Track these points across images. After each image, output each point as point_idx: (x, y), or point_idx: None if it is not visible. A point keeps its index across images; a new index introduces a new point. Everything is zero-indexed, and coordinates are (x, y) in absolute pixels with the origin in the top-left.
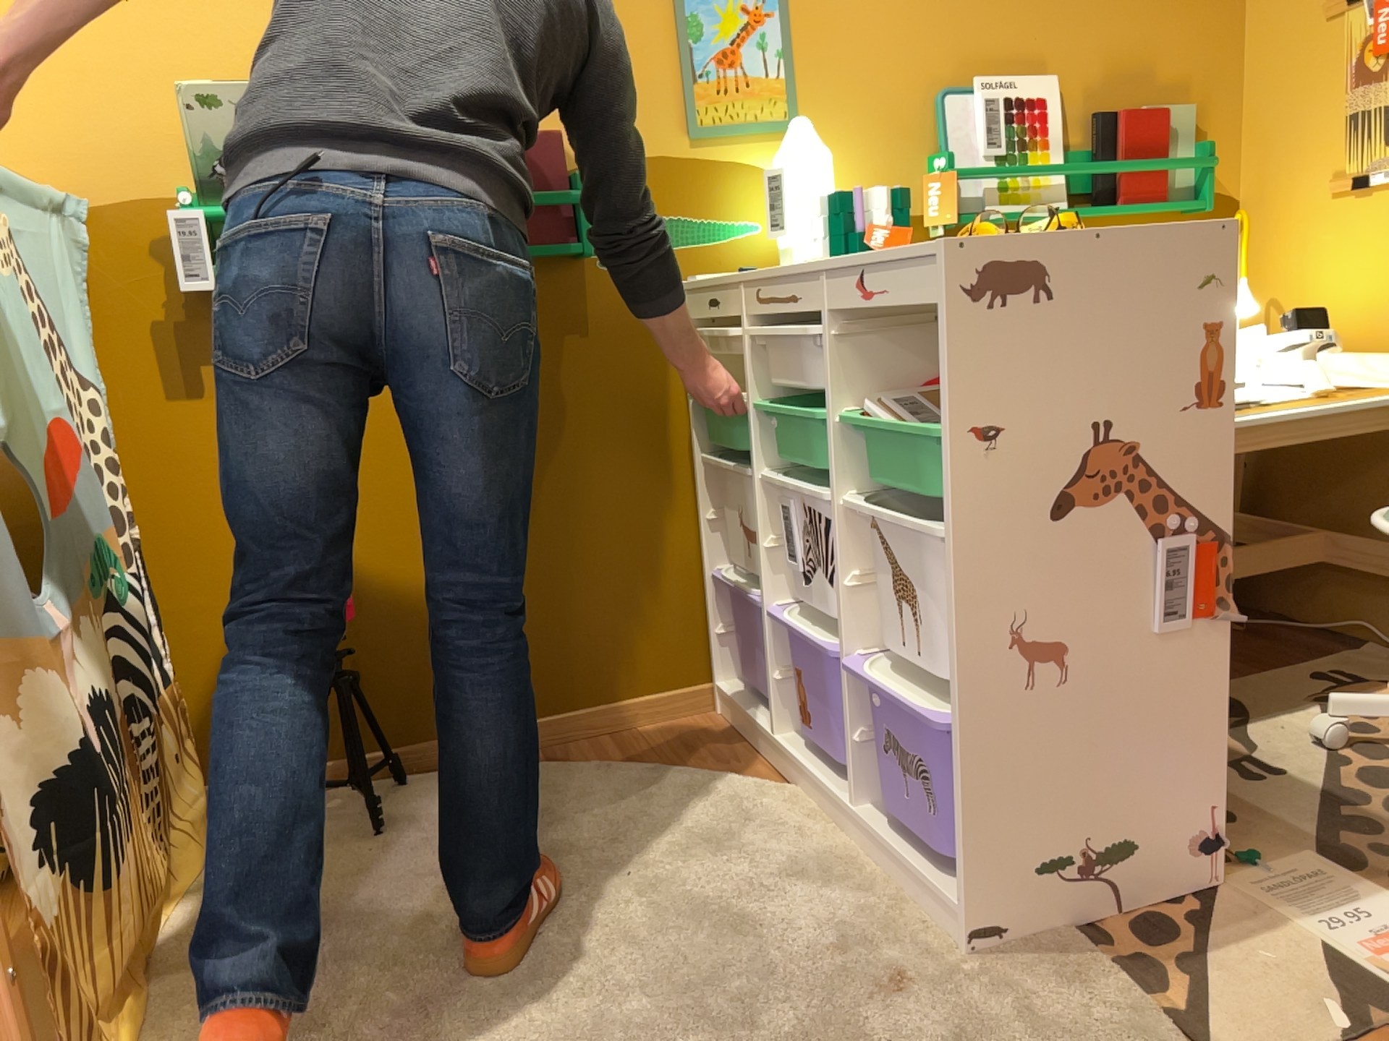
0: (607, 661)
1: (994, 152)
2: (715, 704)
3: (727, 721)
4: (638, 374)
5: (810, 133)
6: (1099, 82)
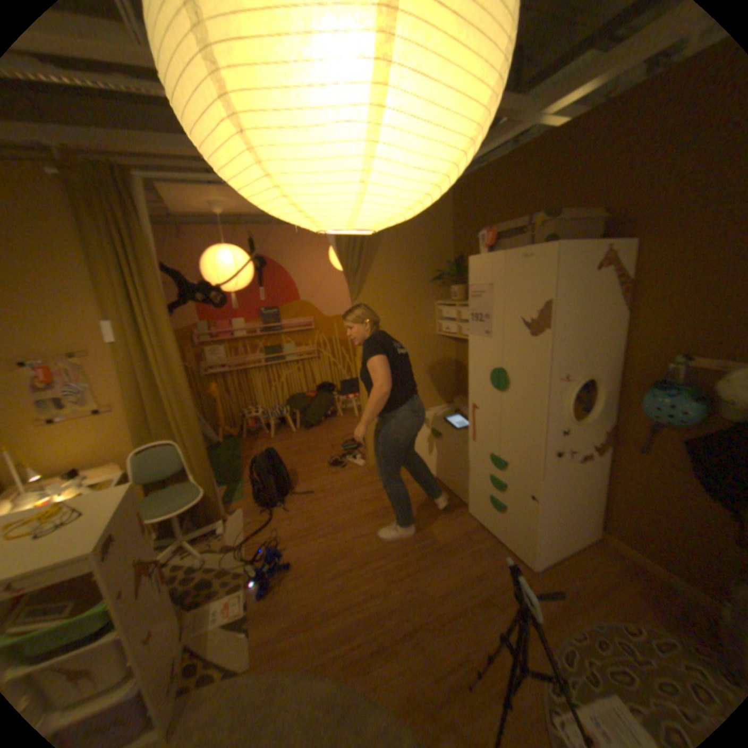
0: None
1: None
2: None
3: None
4: None
5: None
6: None
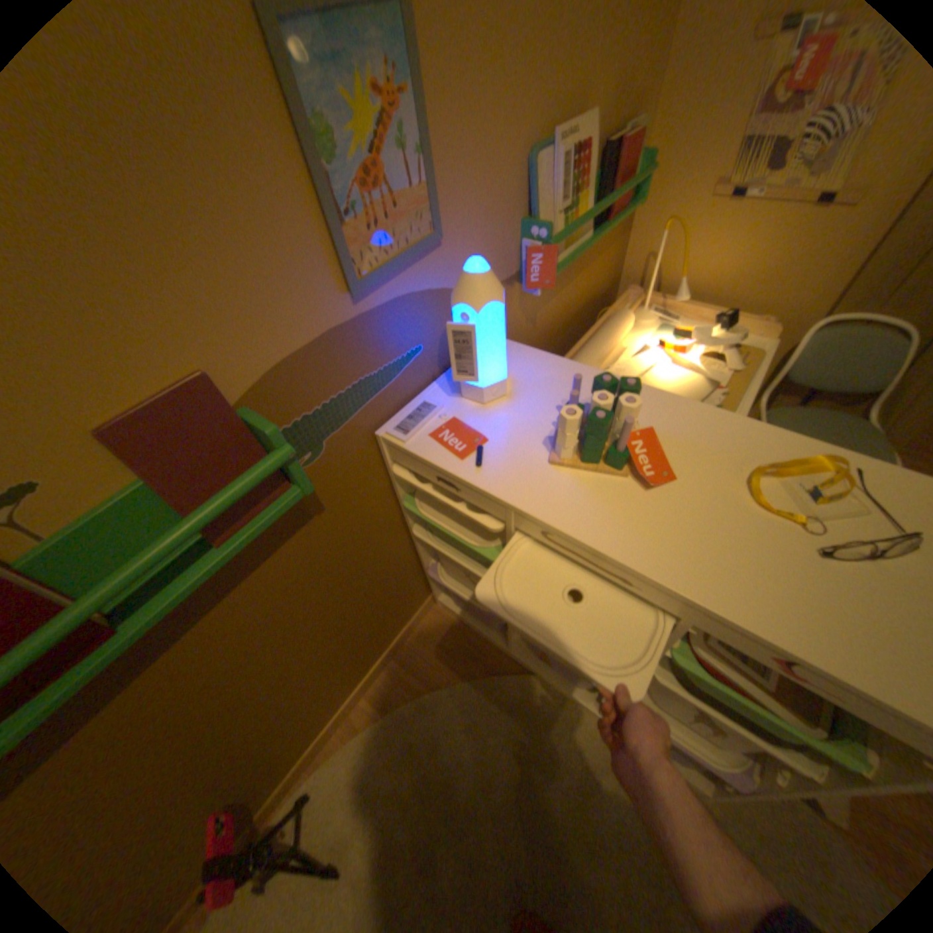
0: (382, 638)
1: (566, 205)
2: (435, 601)
3: (451, 614)
4: (360, 511)
5: (495, 281)
6: (612, 101)
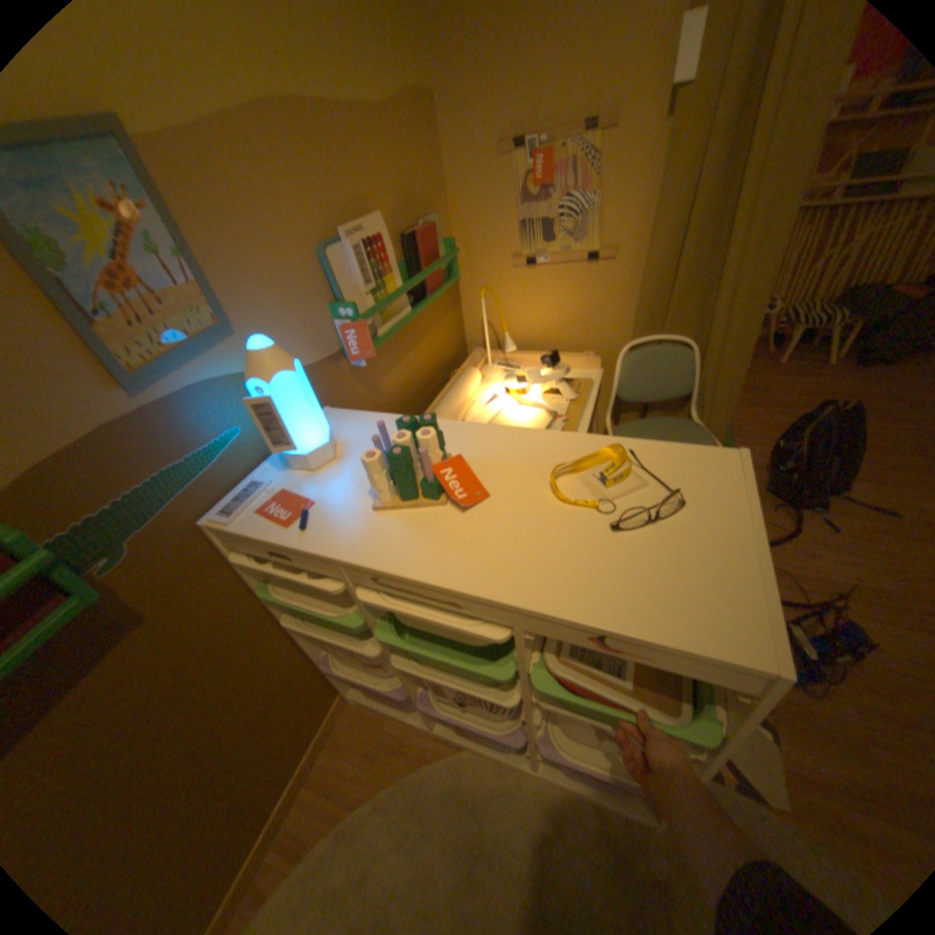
0: (281, 762)
1: (370, 287)
2: (345, 700)
3: (365, 710)
4: (201, 614)
5: (280, 353)
6: (395, 206)
